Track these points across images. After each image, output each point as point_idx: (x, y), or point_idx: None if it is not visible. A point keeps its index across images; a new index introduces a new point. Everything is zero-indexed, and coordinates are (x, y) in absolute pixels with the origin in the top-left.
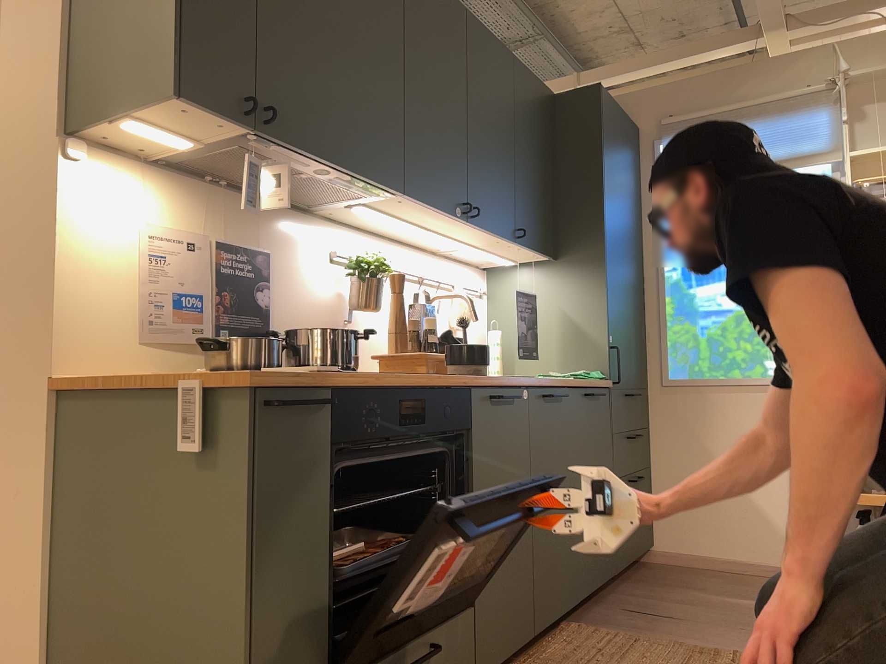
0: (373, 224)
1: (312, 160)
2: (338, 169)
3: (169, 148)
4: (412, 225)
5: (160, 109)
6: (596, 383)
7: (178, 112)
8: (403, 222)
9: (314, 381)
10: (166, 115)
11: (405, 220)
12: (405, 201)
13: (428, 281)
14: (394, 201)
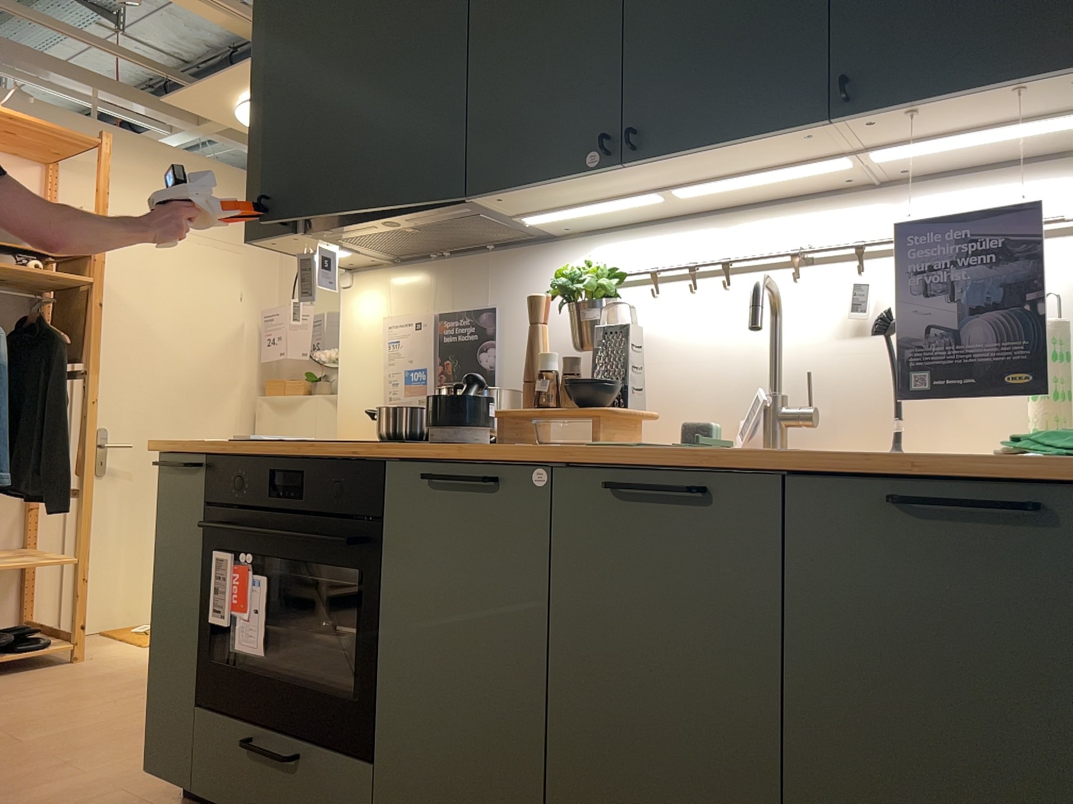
0: (644, 212)
1: (357, 224)
2: (382, 218)
3: (358, 255)
4: (627, 199)
5: (275, 248)
6: (1030, 469)
7: (277, 246)
8: (612, 203)
9: (188, 448)
10: (287, 248)
11: (600, 200)
12: (503, 196)
13: (830, 255)
14: (509, 201)
